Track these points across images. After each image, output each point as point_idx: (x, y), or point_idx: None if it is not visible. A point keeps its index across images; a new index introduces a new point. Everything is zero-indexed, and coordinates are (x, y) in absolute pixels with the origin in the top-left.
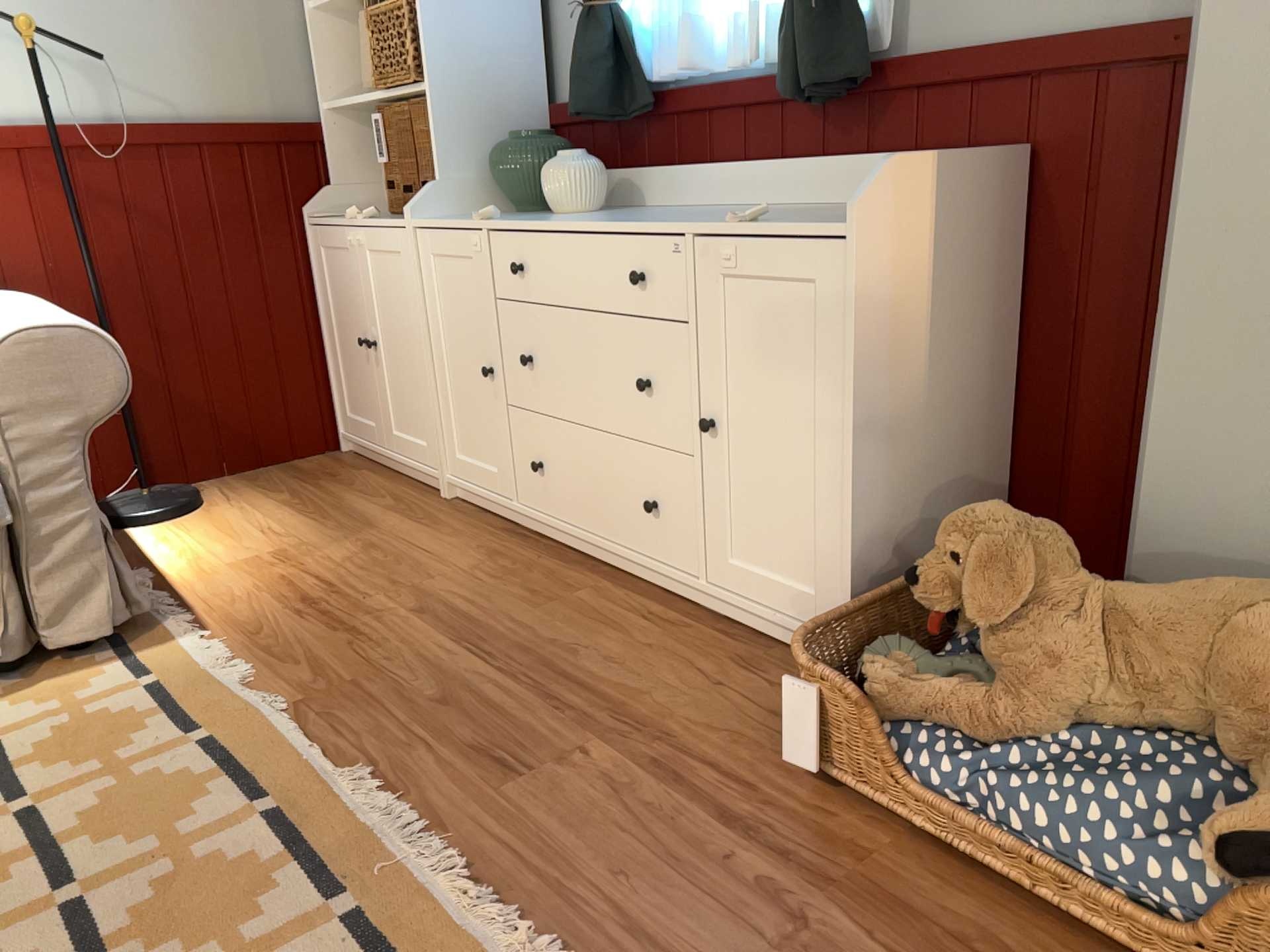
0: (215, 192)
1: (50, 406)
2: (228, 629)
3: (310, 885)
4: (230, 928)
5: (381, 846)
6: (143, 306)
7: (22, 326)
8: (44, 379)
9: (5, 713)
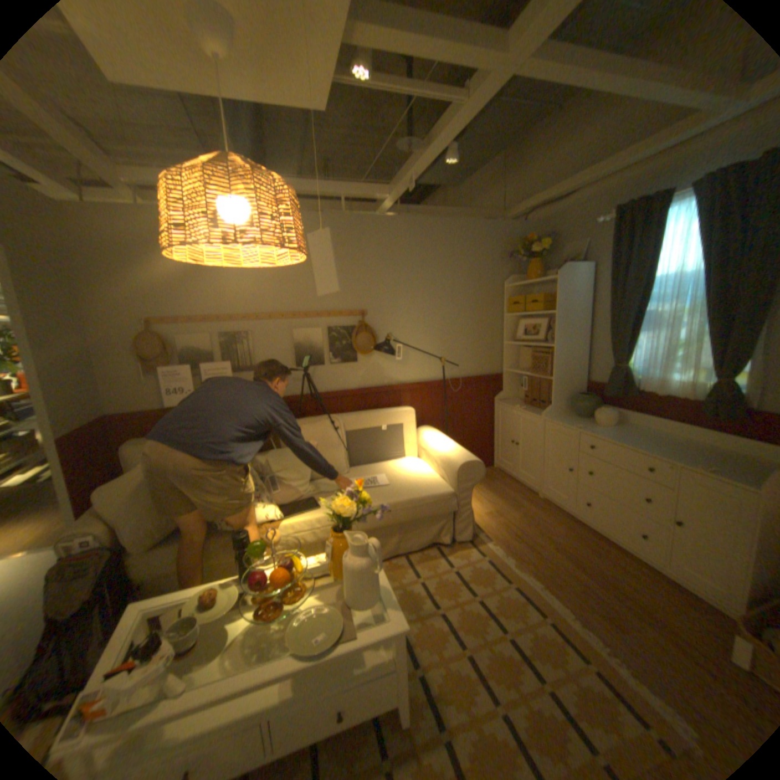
0: (472, 393)
1: (467, 480)
2: (497, 543)
3: (577, 657)
4: (561, 665)
5: (593, 649)
6: (450, 425)
7: (462, 458)
8: (467, 474)
9: (453, 562)
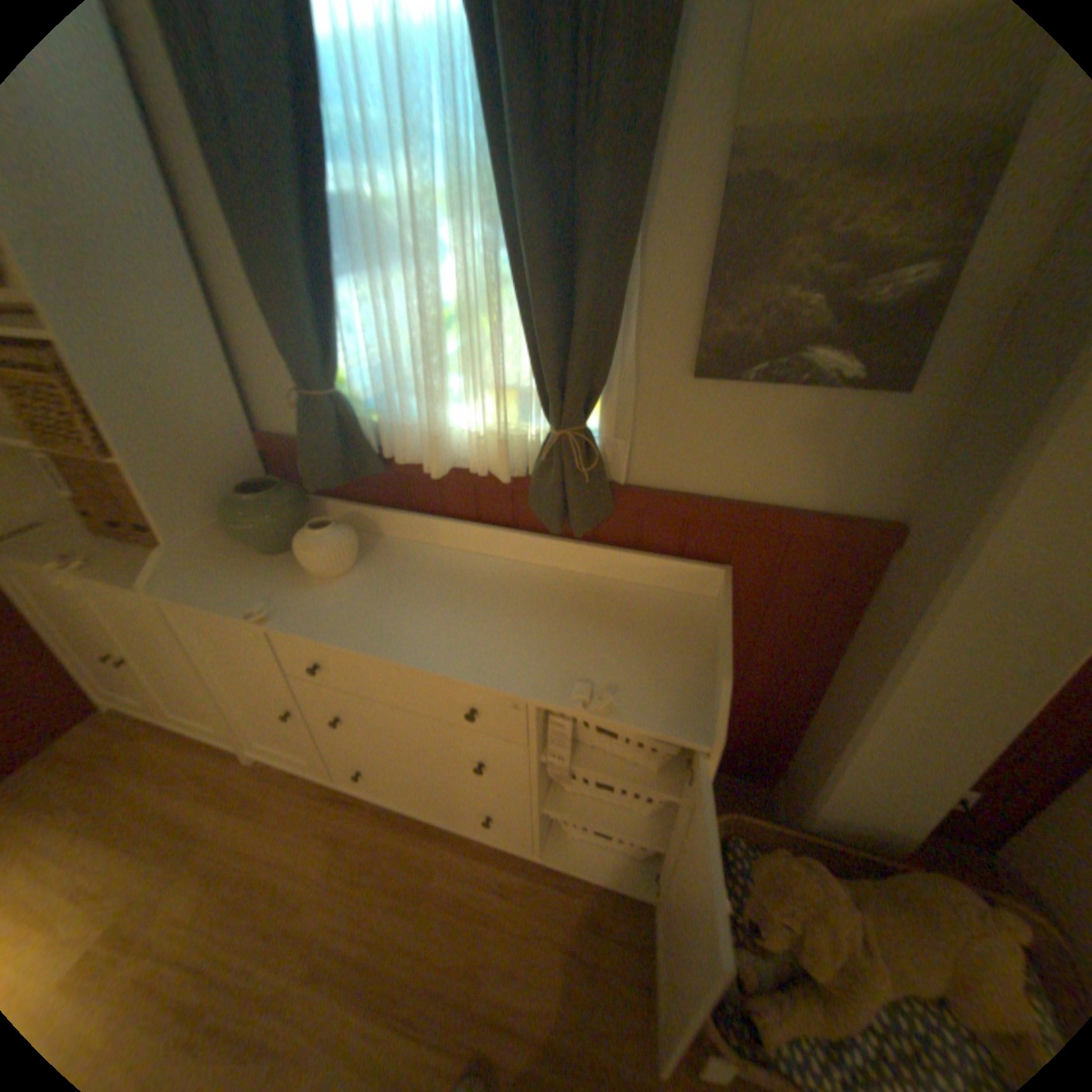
0: None
1: None
2: None
3: None
4: None
5: None
6: None
7: None
8: None
9: None
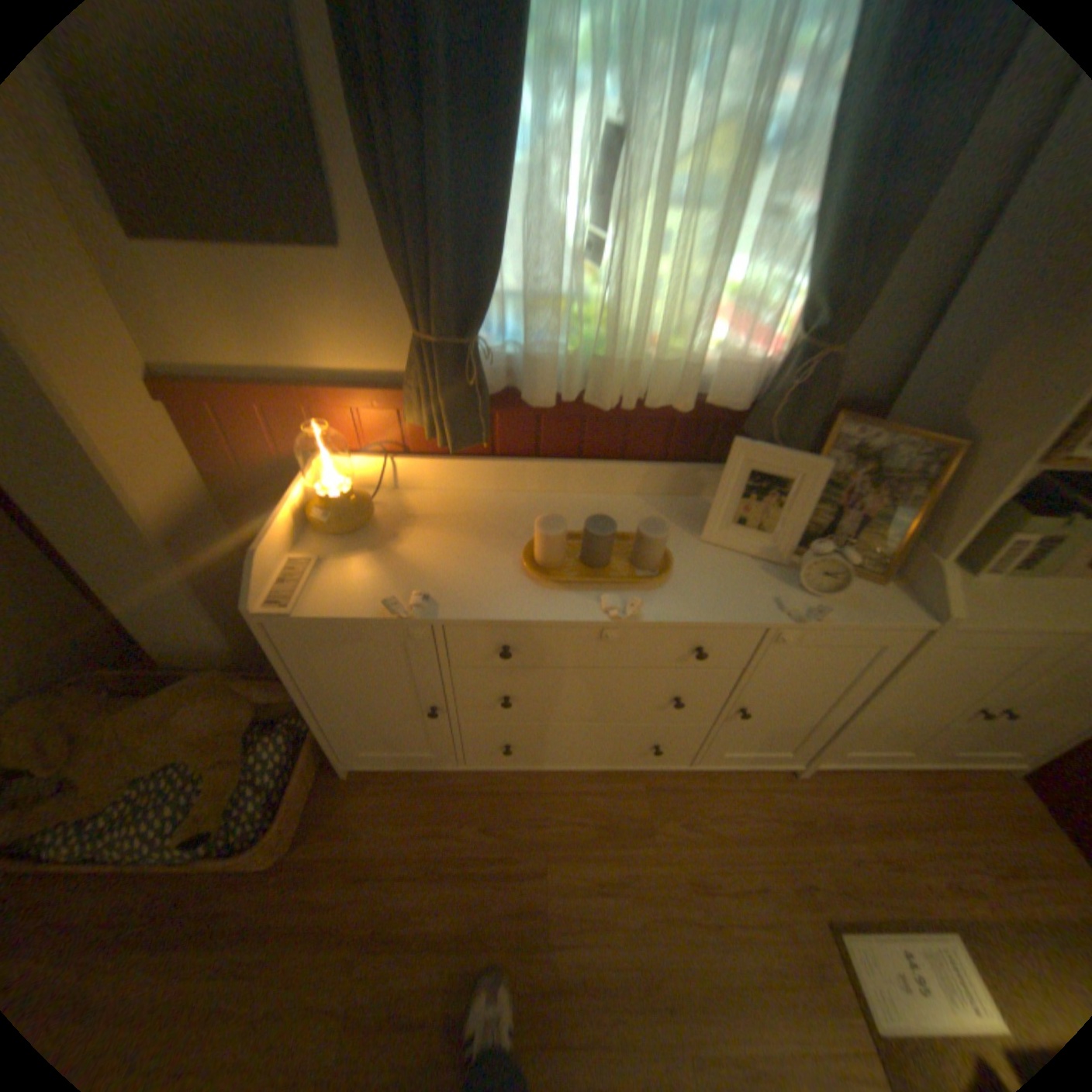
0: None
1: None
2: None
3: None
4: None
5: None
6: None
7: None
8: None
9: None
